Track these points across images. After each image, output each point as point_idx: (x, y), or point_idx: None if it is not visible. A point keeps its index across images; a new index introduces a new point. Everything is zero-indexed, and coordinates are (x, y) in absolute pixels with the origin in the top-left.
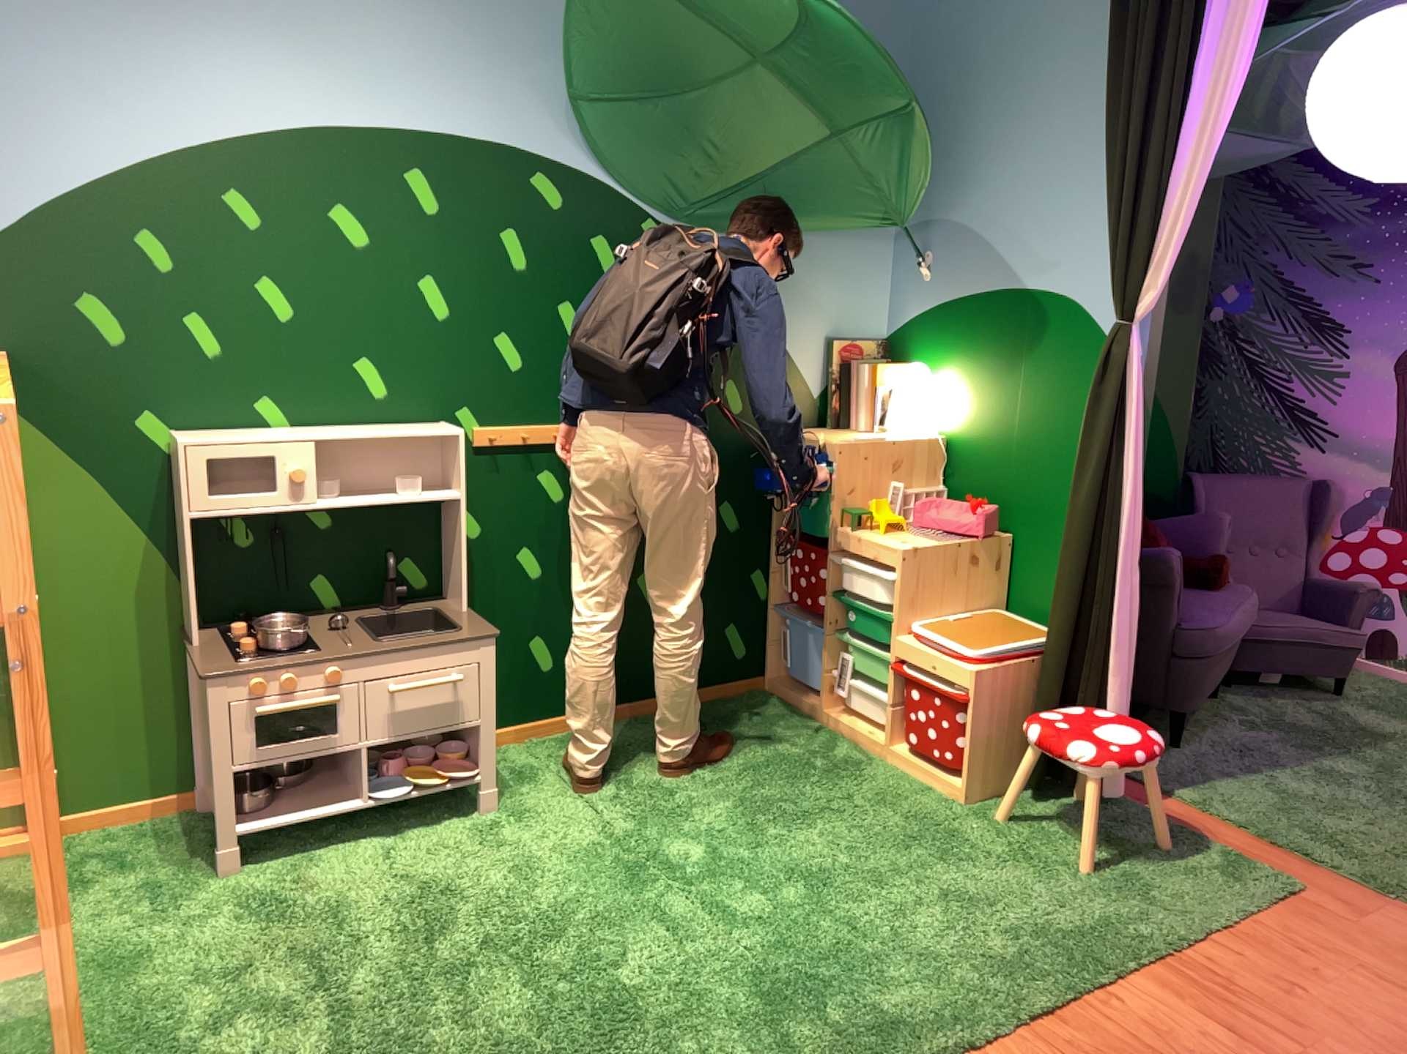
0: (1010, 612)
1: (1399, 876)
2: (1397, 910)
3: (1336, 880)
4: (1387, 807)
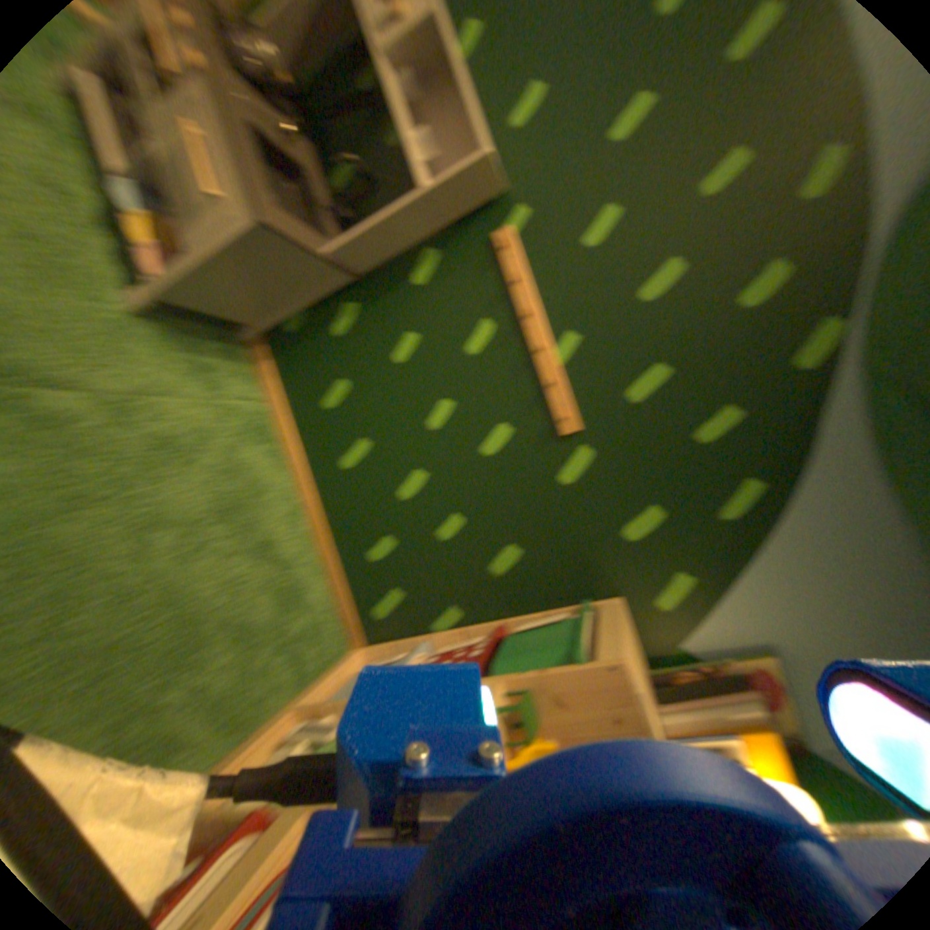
0: None
1: None
2: None
3: None
4: None
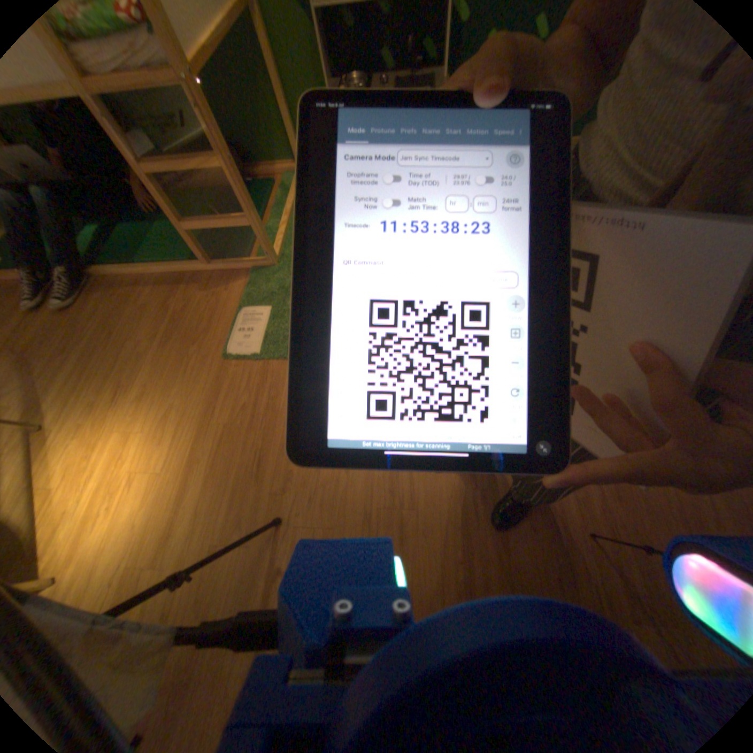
0: None
1: None
2: None
3: None
4: None
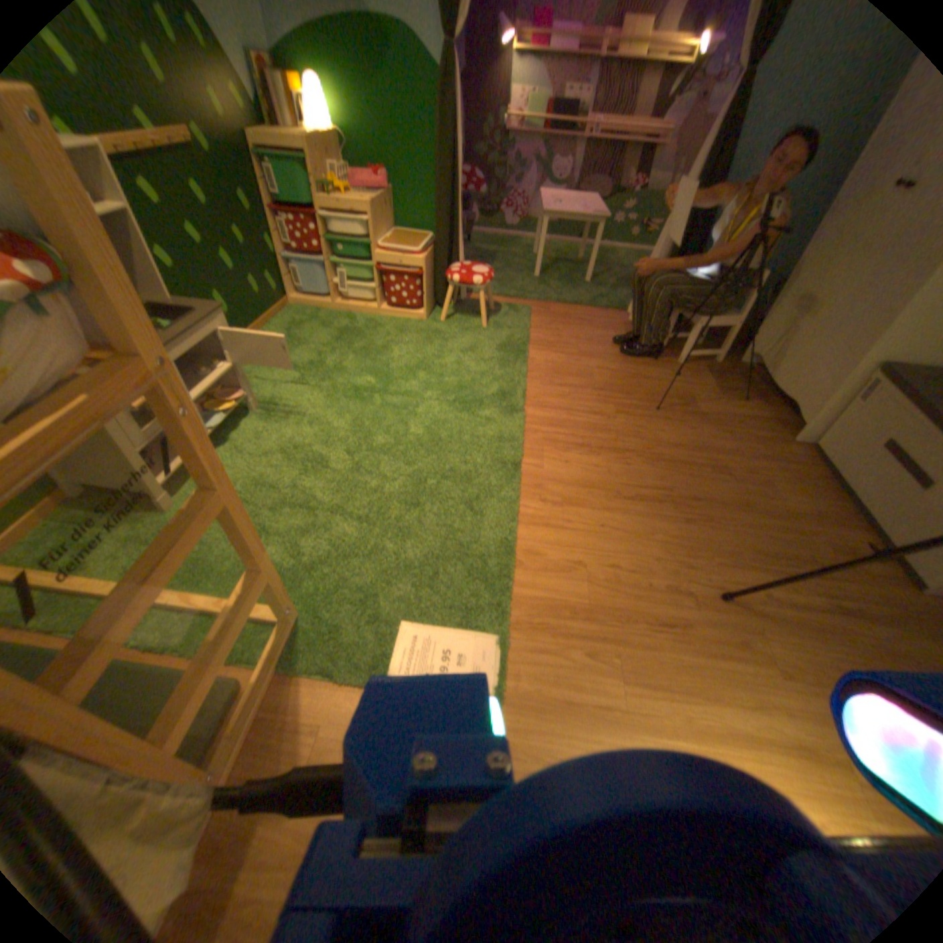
0: (397, 229)
1: (545, 296)
2: (554, 306)
3: (535, 303)
4: (521, 276)
